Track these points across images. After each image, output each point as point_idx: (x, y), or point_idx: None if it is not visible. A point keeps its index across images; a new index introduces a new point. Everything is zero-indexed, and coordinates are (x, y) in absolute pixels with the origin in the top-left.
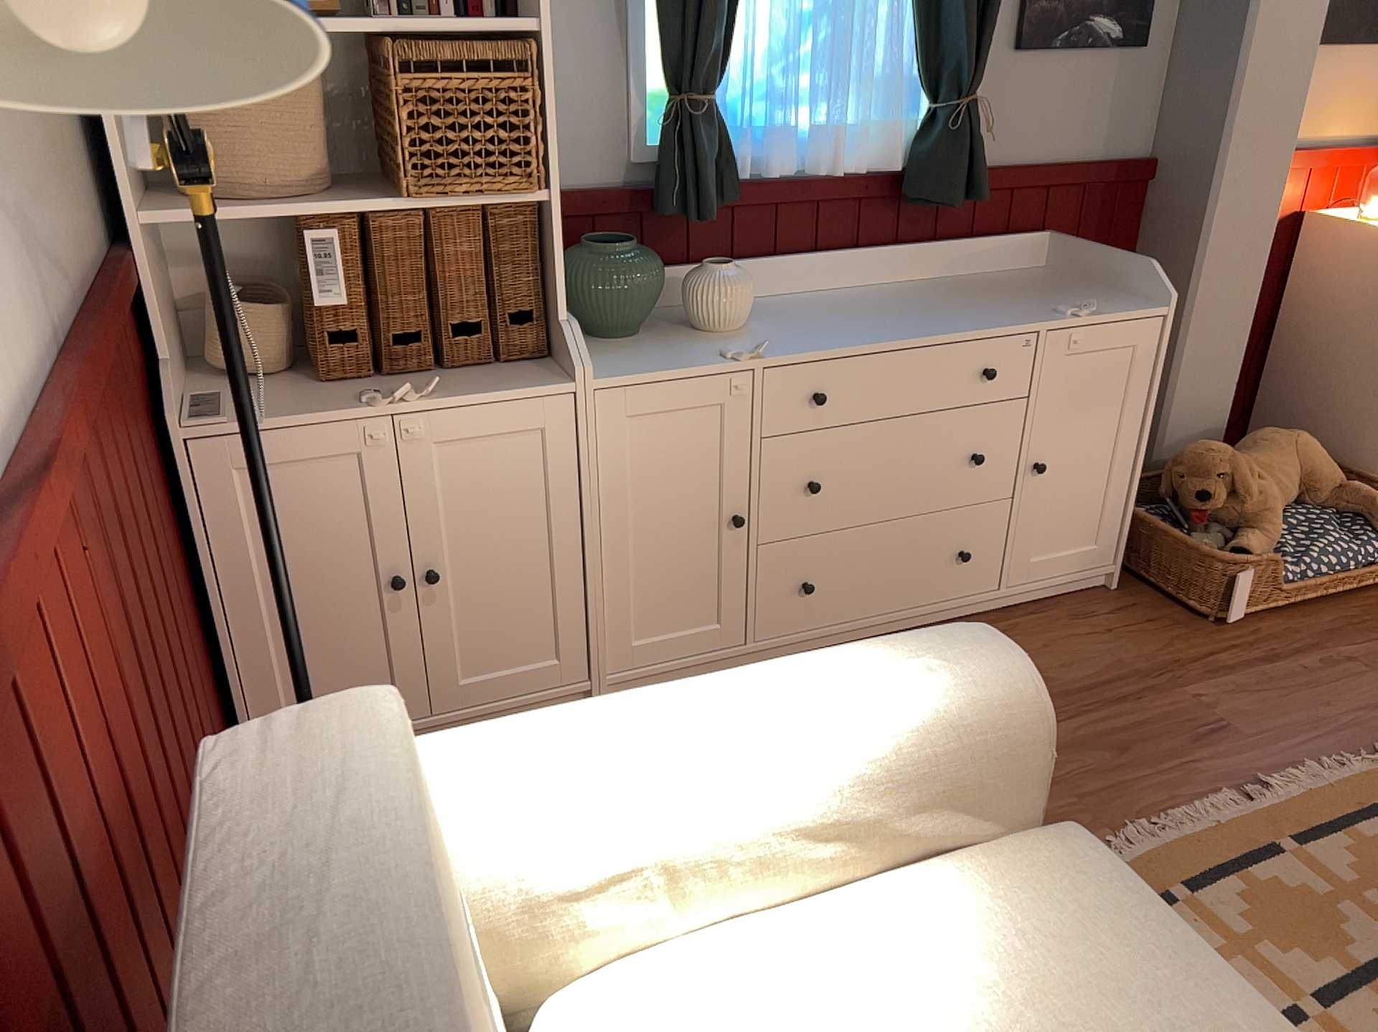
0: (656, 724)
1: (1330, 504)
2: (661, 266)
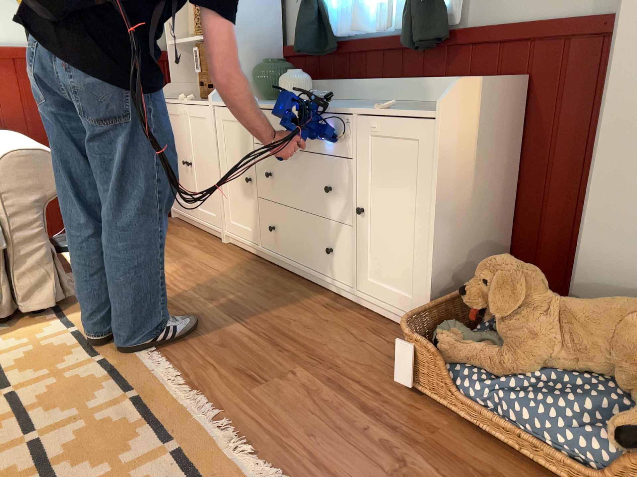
0: (8, 138)
1: (635, 396)
2: (278, 71)
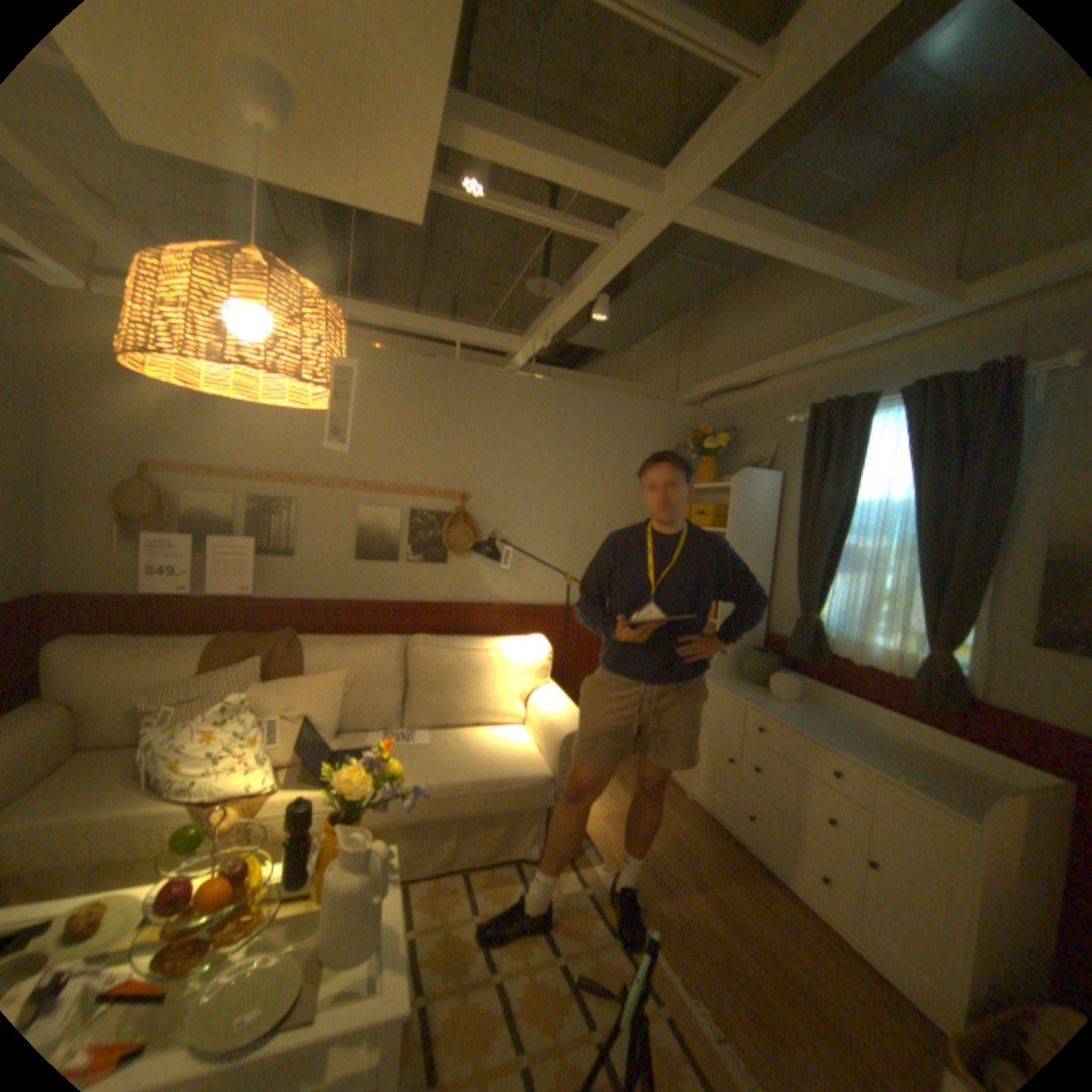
0: (549, 693)
1: None
2: (767, 665)
